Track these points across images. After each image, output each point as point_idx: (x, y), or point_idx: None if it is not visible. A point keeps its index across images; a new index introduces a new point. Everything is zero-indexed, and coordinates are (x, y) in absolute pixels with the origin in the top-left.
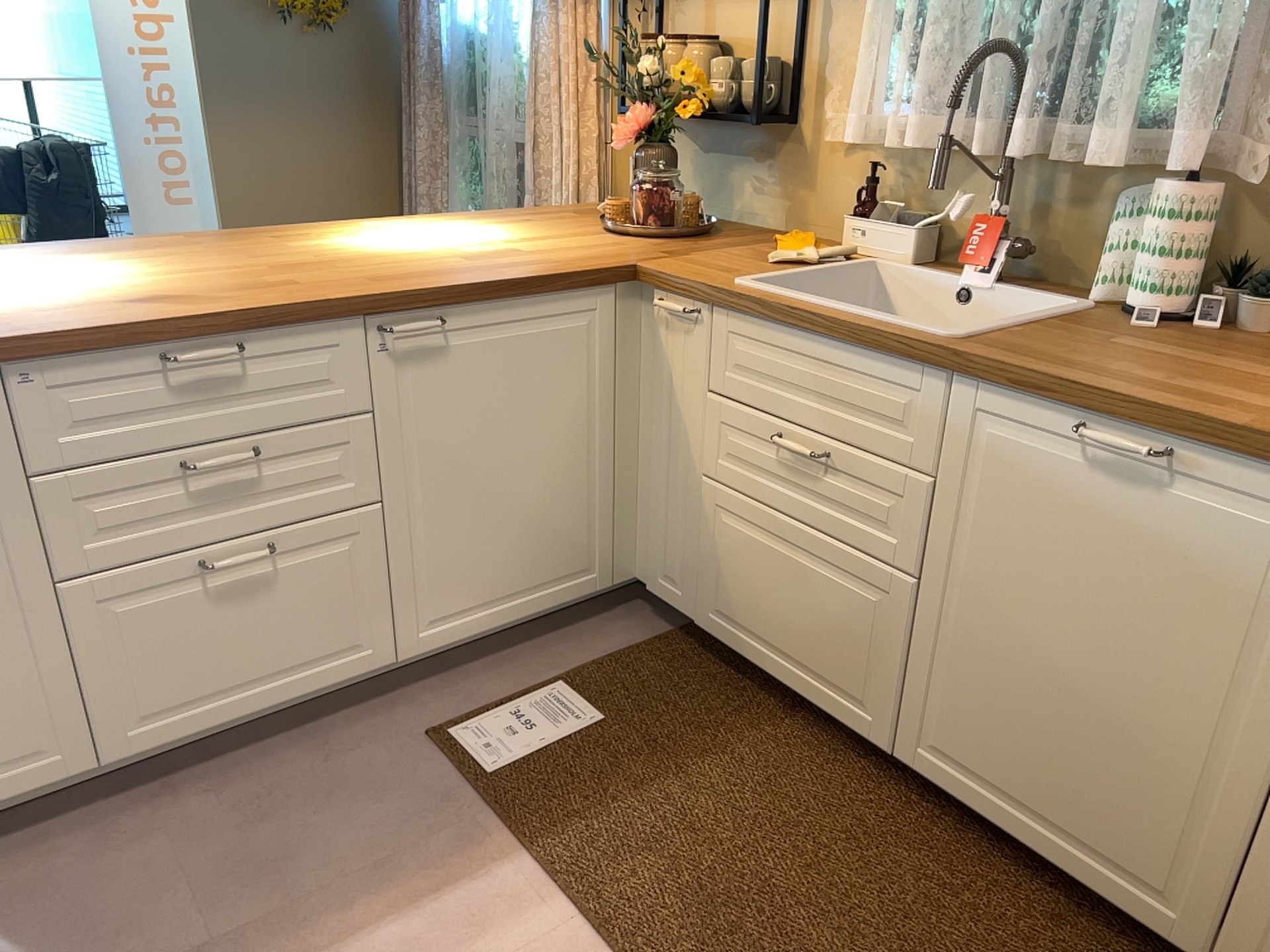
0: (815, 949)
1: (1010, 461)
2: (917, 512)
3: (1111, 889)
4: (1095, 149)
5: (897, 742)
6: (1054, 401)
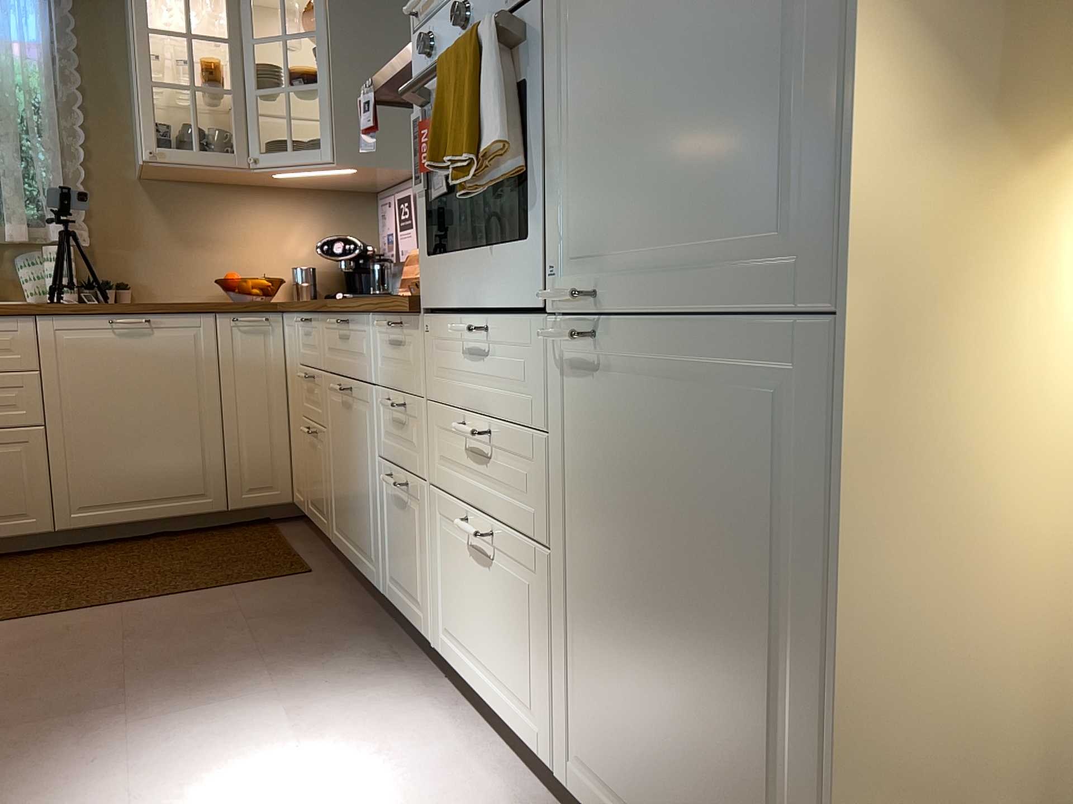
0: (109, 579)
1: (80, 347)
2: (34, 391)
3: (185, 508)
4: (14, 232)
5: (55, 524)
6: (95, 313)
